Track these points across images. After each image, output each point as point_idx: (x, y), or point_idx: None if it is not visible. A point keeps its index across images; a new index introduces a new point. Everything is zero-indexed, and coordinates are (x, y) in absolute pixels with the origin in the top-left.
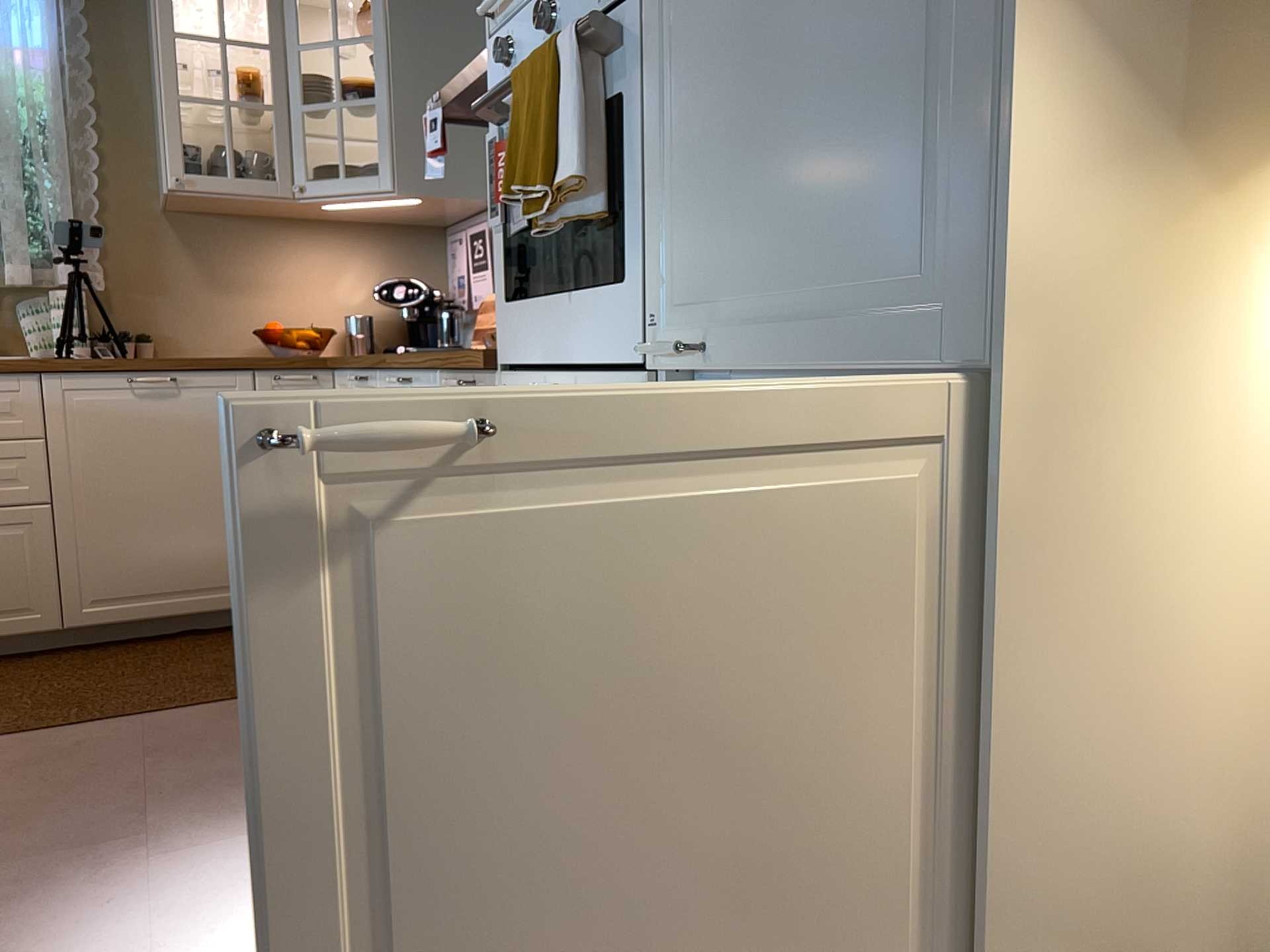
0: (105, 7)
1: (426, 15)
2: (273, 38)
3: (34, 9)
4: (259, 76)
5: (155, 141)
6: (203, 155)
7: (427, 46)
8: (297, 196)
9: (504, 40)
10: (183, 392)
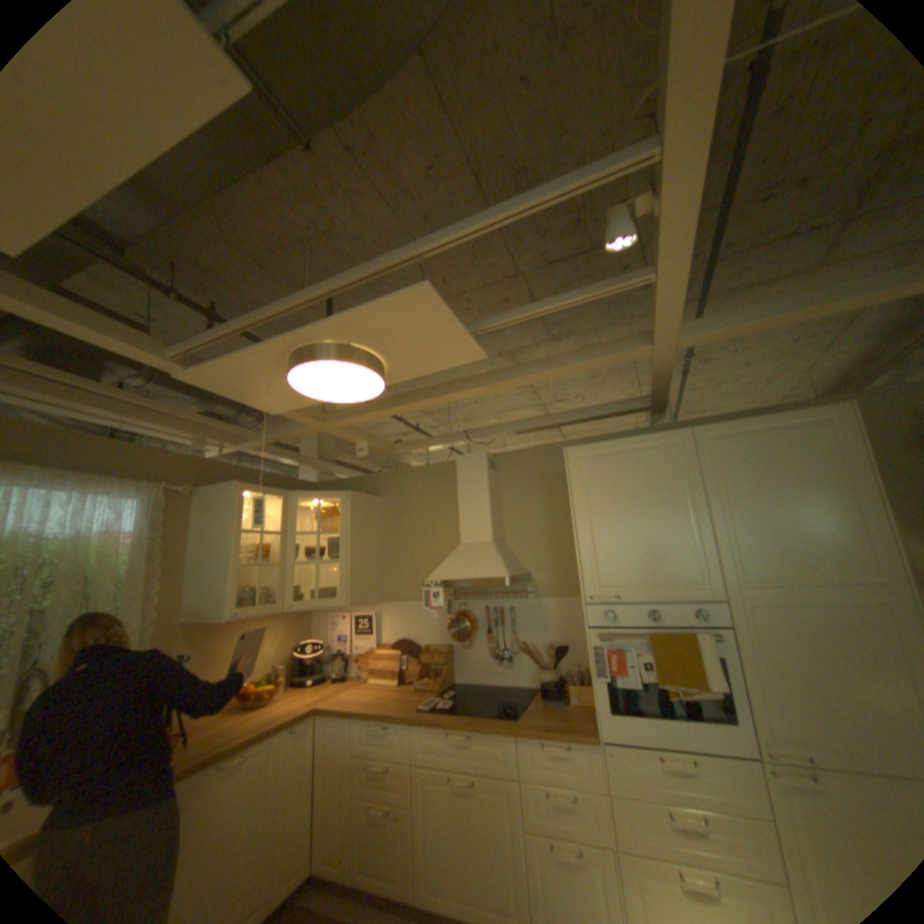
0: (168, 507)
1: (360, 523)
2: (282, 530)
3: (130, 512)
4: (260, 546)
5: (181, 583)
6: (238, 596)
7: (360, 536)
8: (284, 613)
9: (611, 614)
10: (244, 766)
